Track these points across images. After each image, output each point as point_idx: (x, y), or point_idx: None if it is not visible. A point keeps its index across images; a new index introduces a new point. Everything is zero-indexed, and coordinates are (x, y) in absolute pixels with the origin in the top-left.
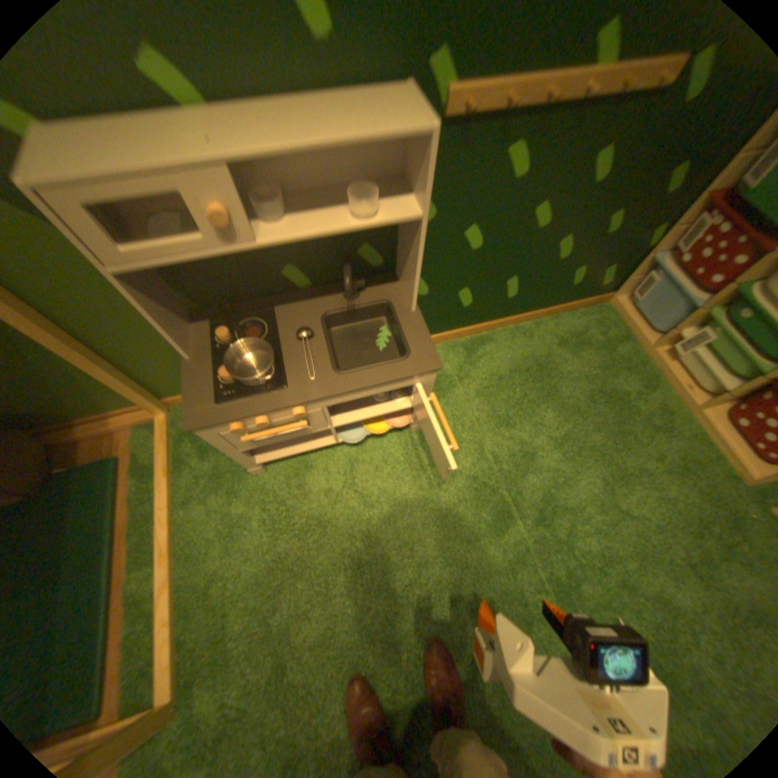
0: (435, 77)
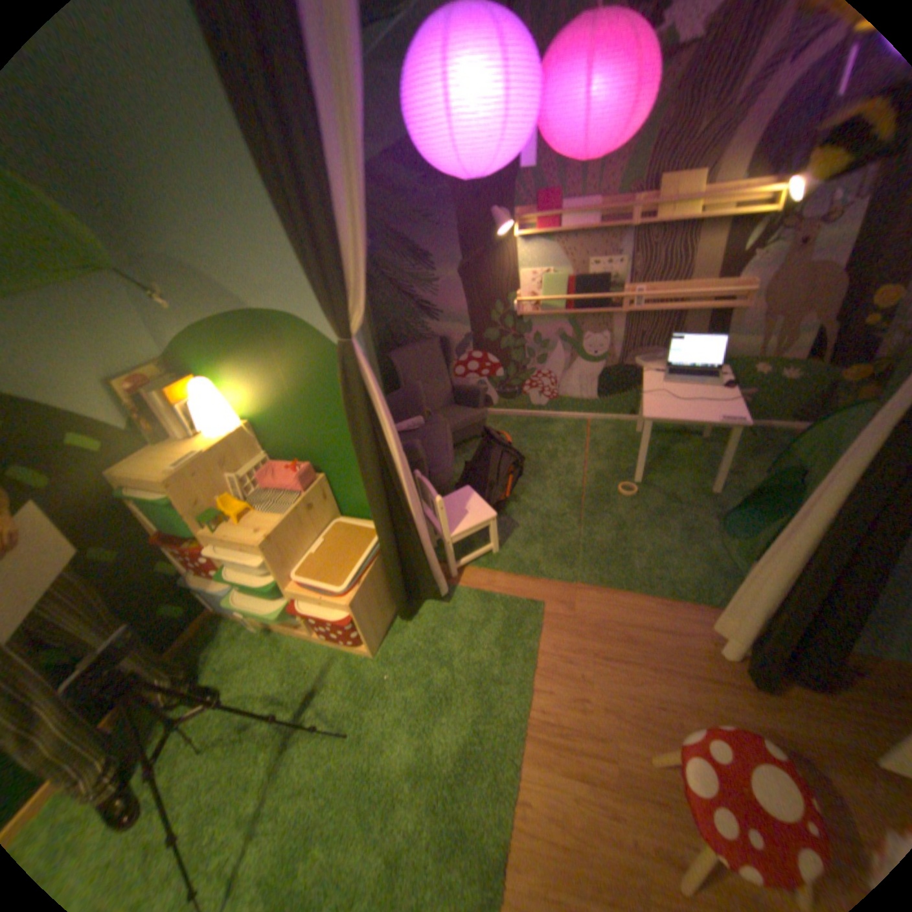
0: None
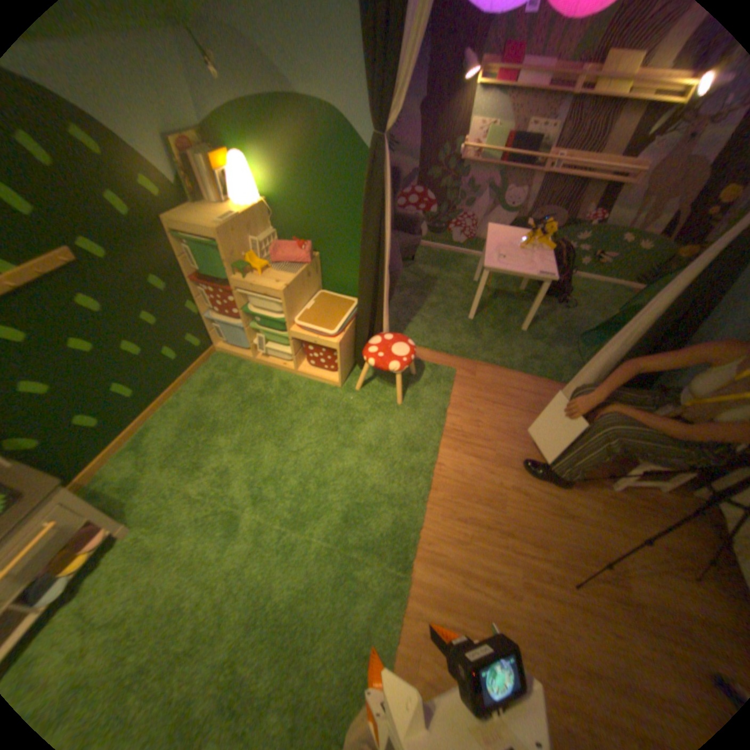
0: None
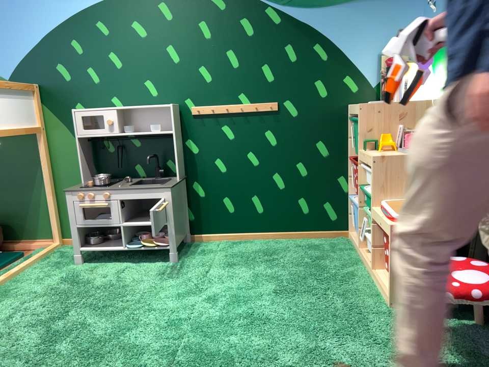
0: (186, 105)
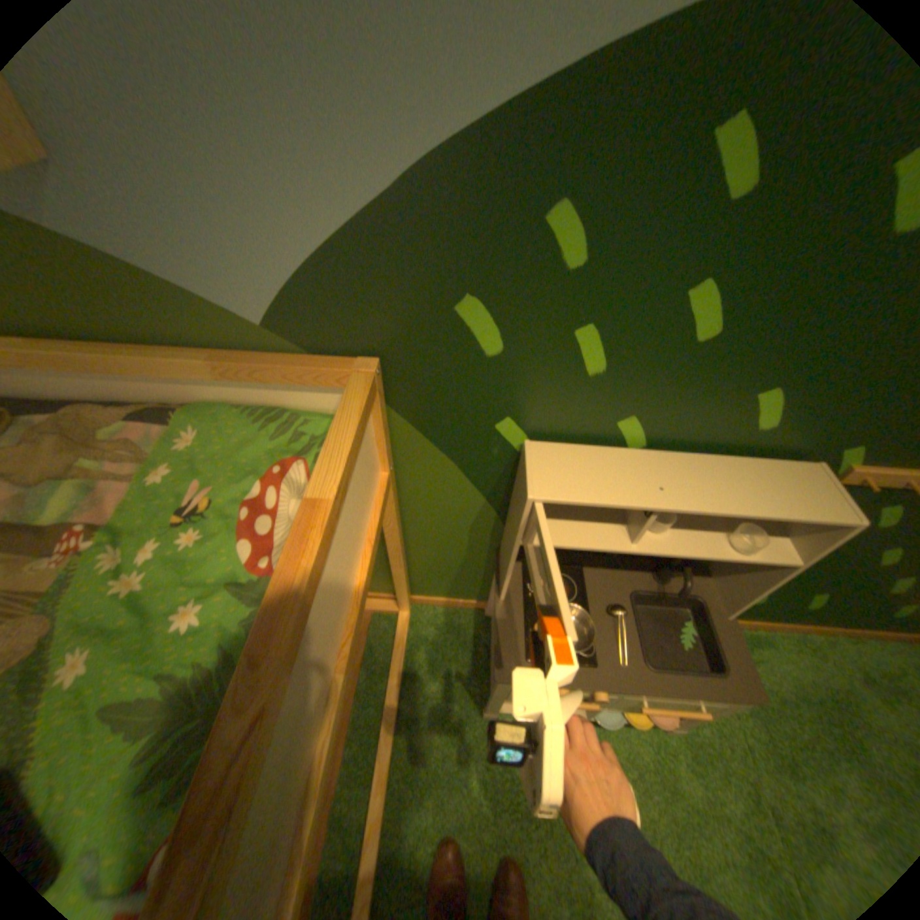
0: (841, 462)
